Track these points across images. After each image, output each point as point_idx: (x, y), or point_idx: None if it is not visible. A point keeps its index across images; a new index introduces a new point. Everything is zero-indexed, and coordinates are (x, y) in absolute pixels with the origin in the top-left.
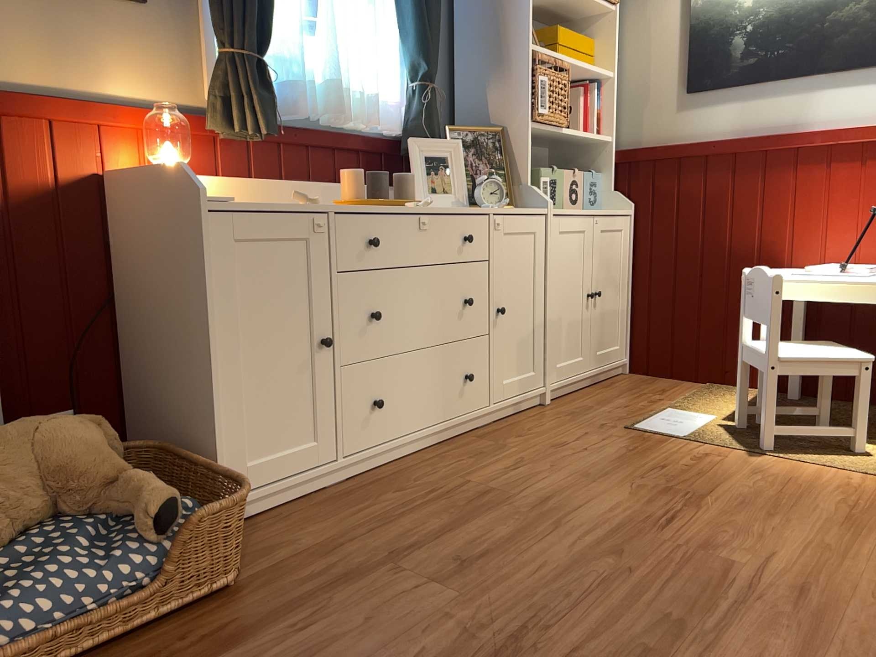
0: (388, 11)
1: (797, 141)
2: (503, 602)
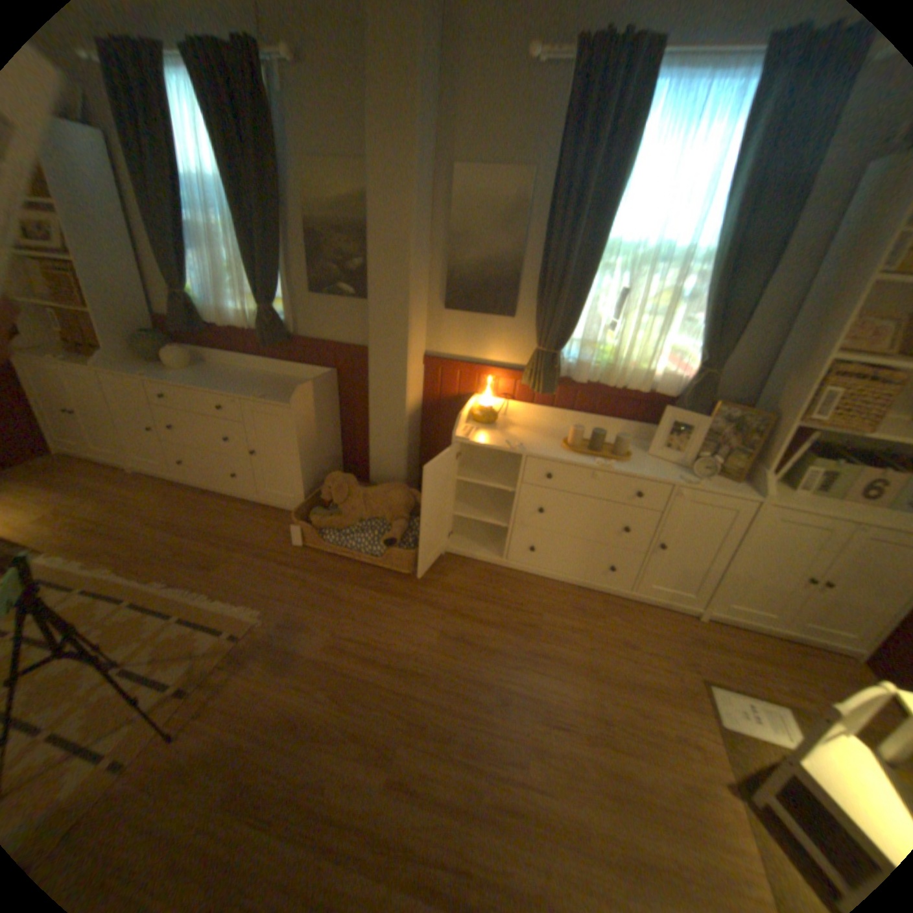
0: (698, 309)
1: None
2: (437, 664)
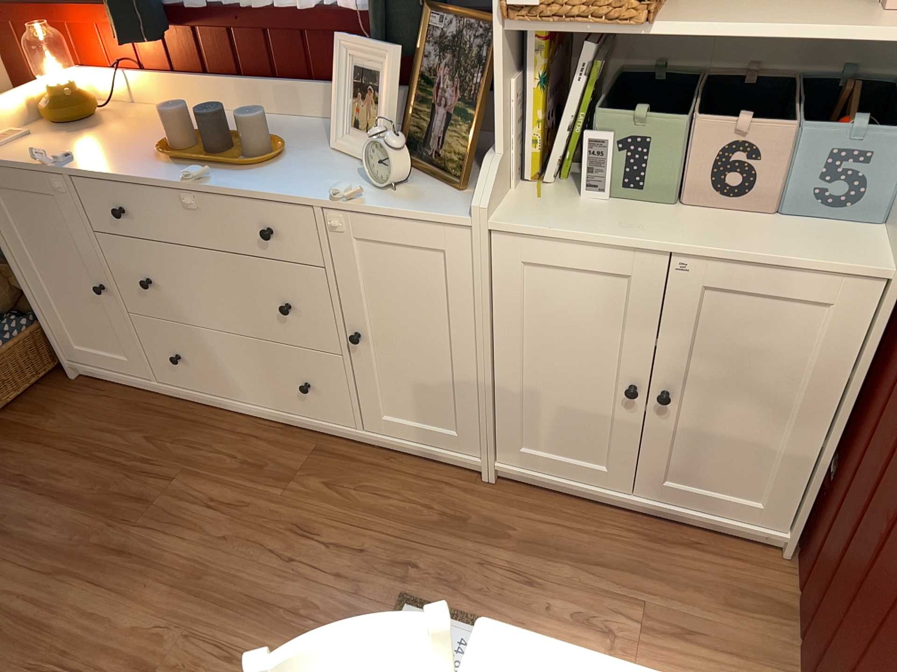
0: None
1: None
2: None
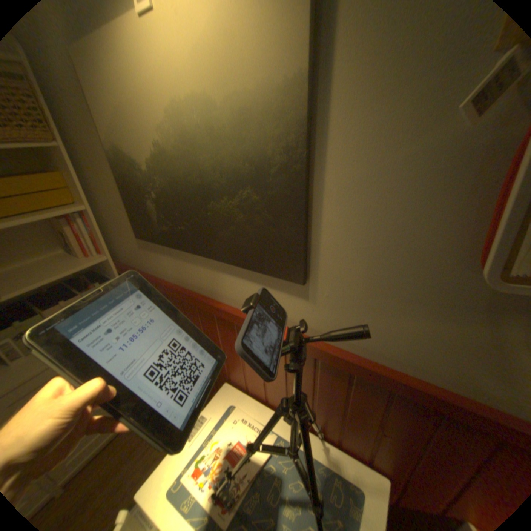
0: None
1: (214, 311)
2: None
